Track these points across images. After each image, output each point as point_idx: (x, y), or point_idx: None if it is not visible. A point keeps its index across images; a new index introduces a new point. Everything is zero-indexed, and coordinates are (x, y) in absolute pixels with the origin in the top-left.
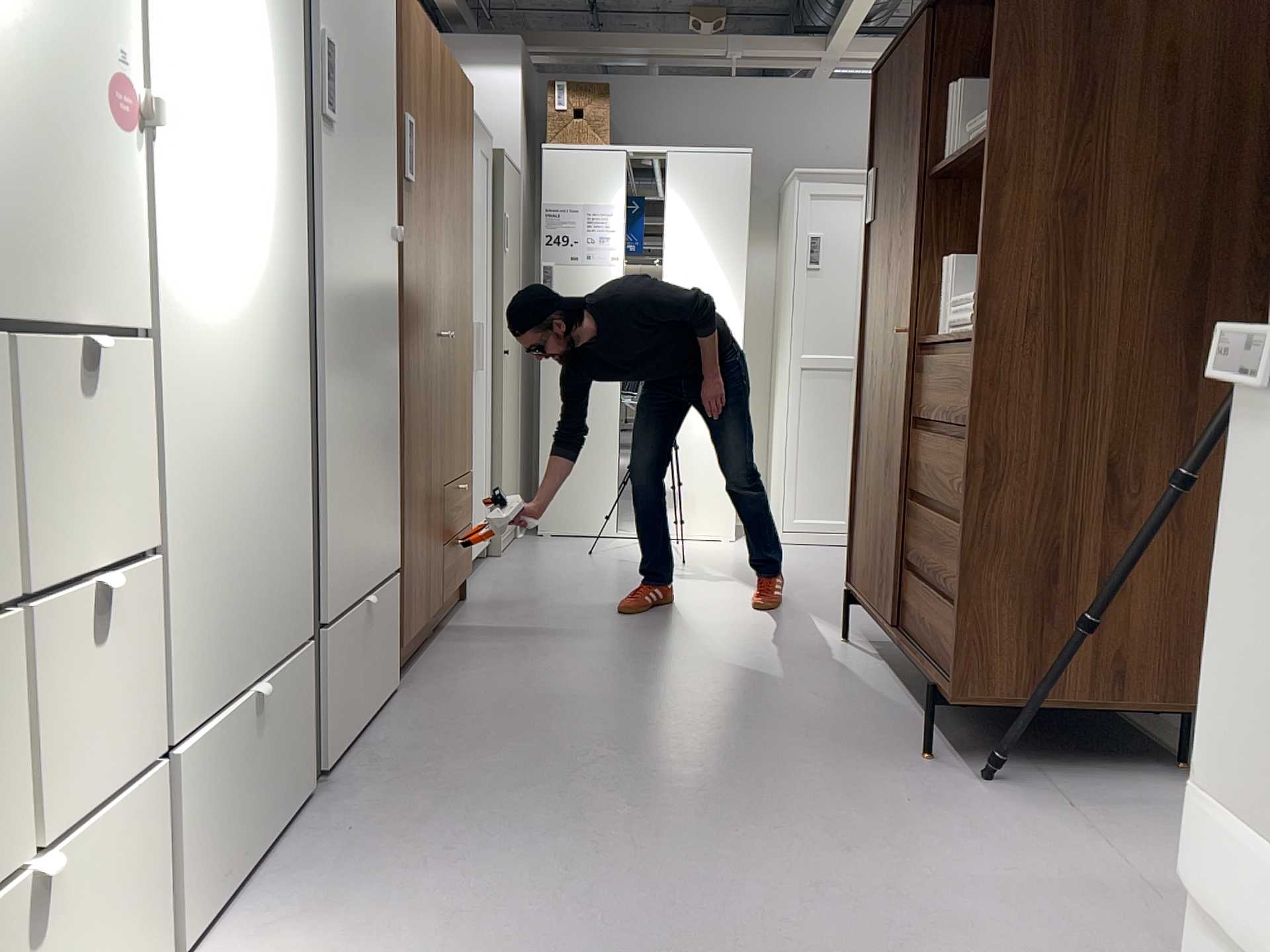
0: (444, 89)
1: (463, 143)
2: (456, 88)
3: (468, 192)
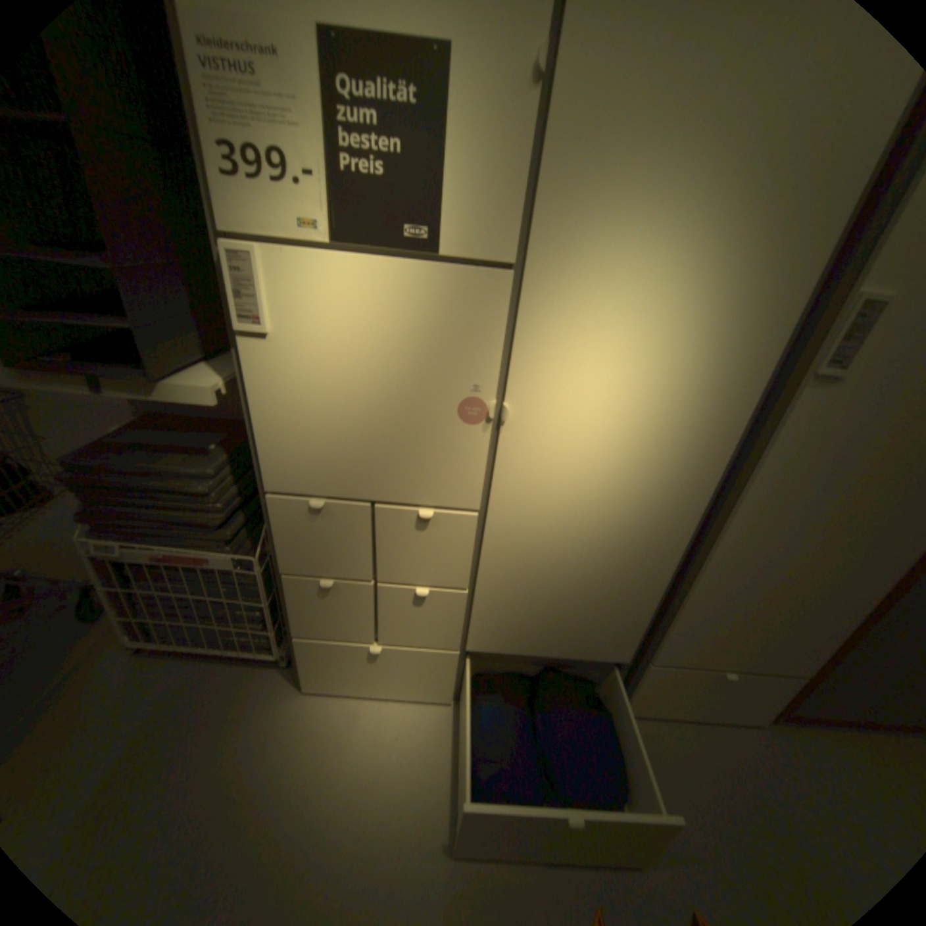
0: None
1: None
2: None
3: None
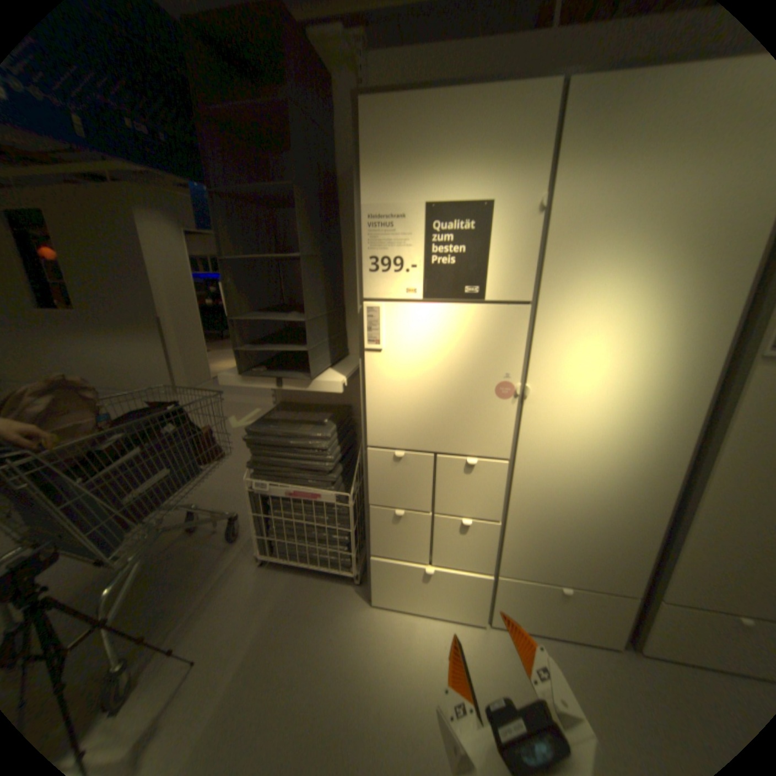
0: None
1: None
2: None
3: None
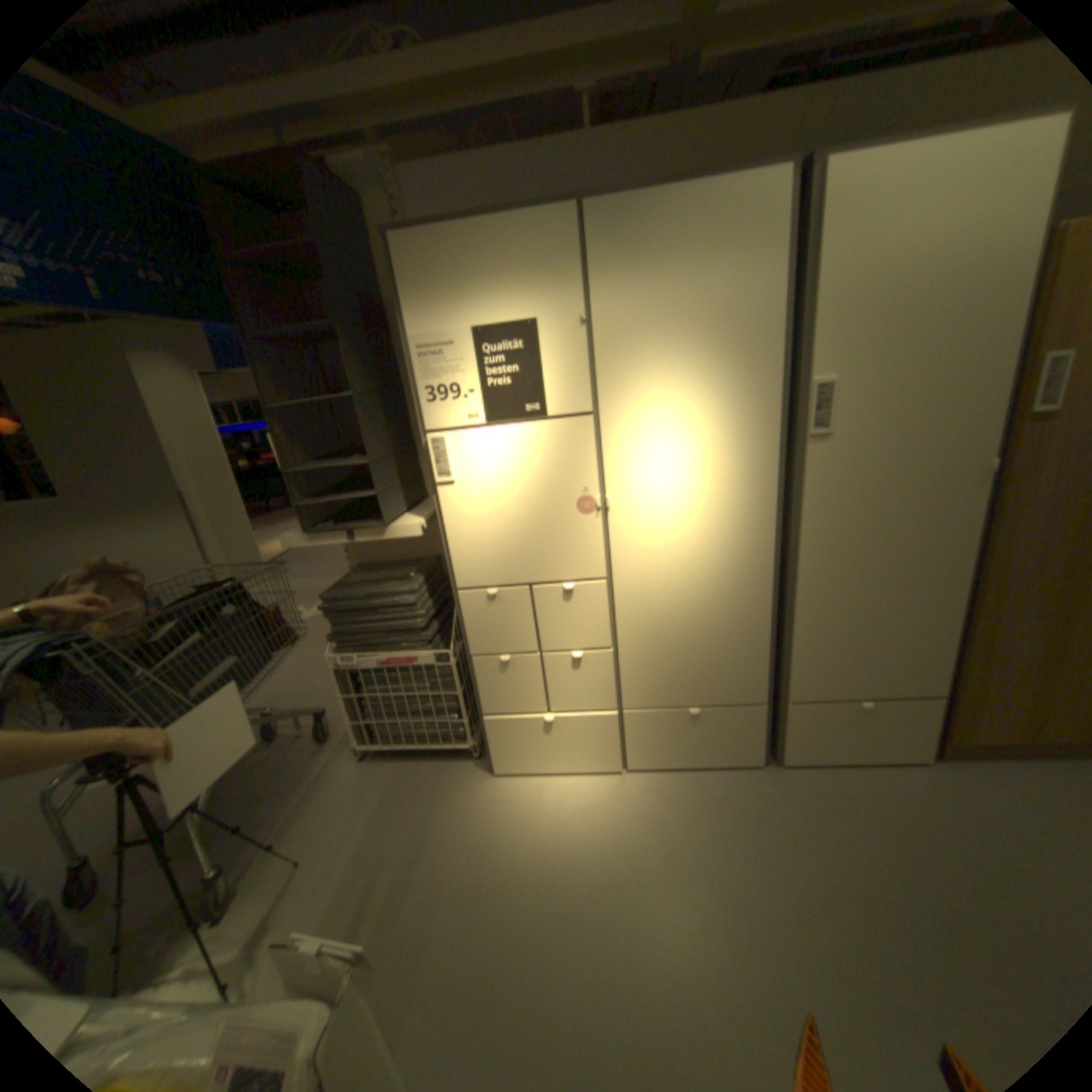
0: None
1: None
2: None
3: None
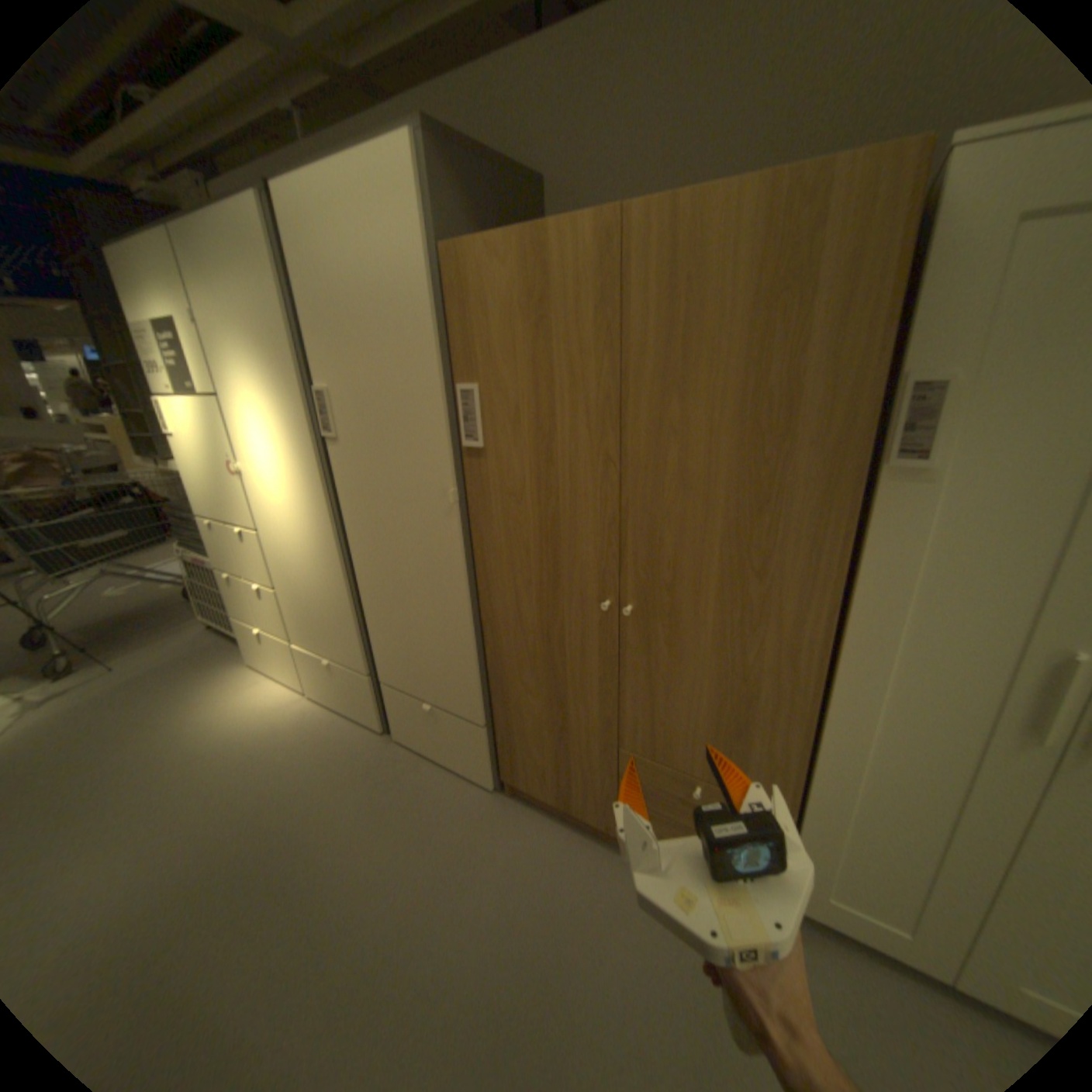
0: (623, 281)
1: (769, 323)
2: (710, 238)
3: (812, 408)
